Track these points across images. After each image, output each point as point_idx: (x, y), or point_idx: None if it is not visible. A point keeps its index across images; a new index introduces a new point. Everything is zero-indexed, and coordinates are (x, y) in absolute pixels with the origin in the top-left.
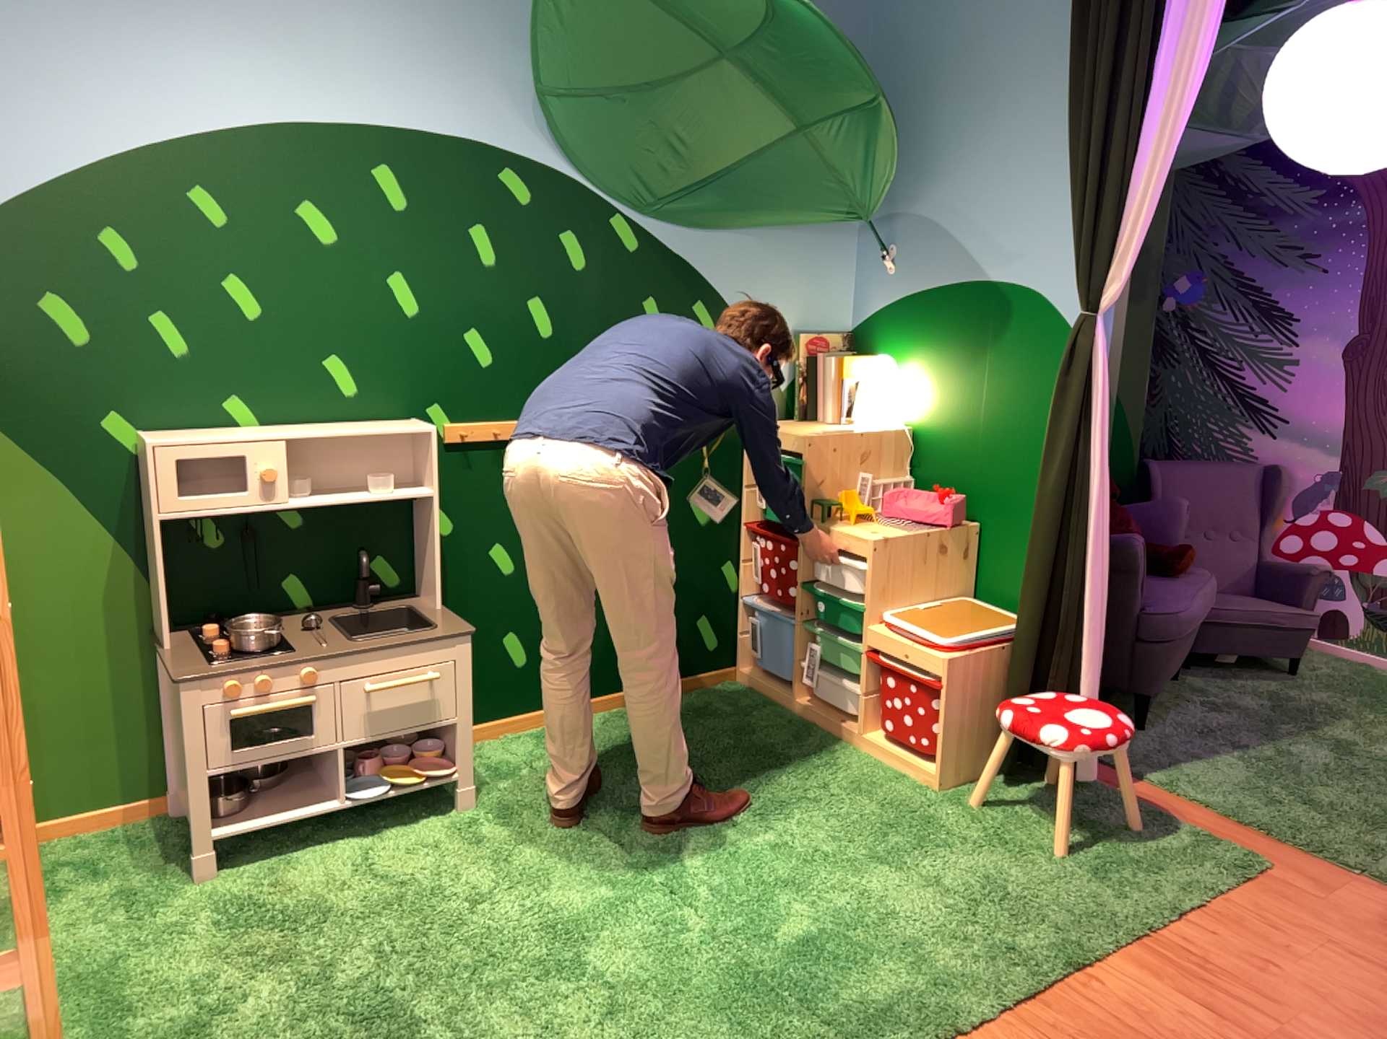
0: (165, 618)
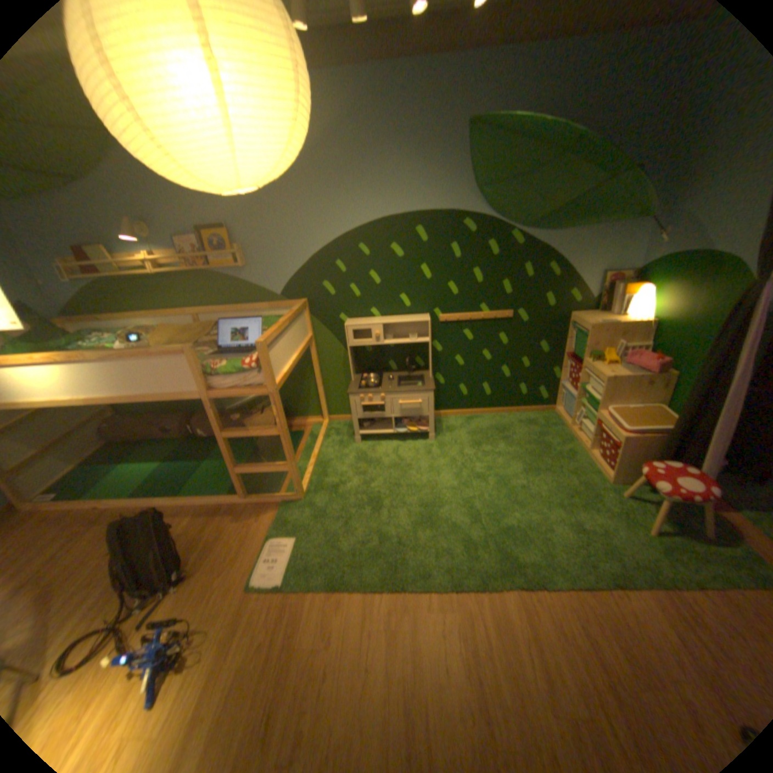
0: (357, 371)
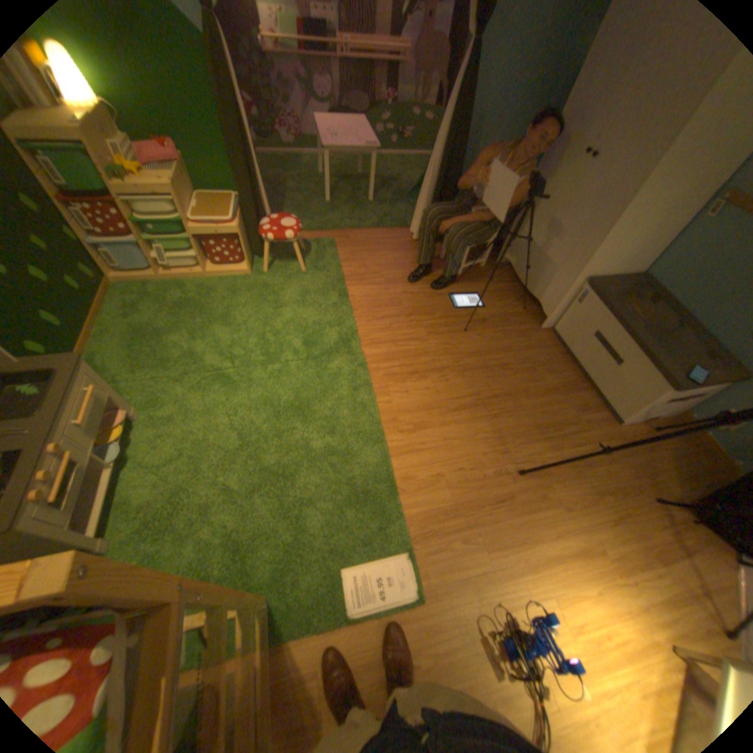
0: None
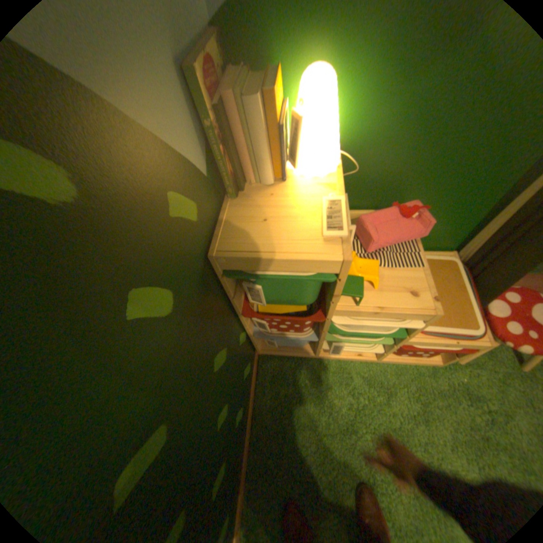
0: None
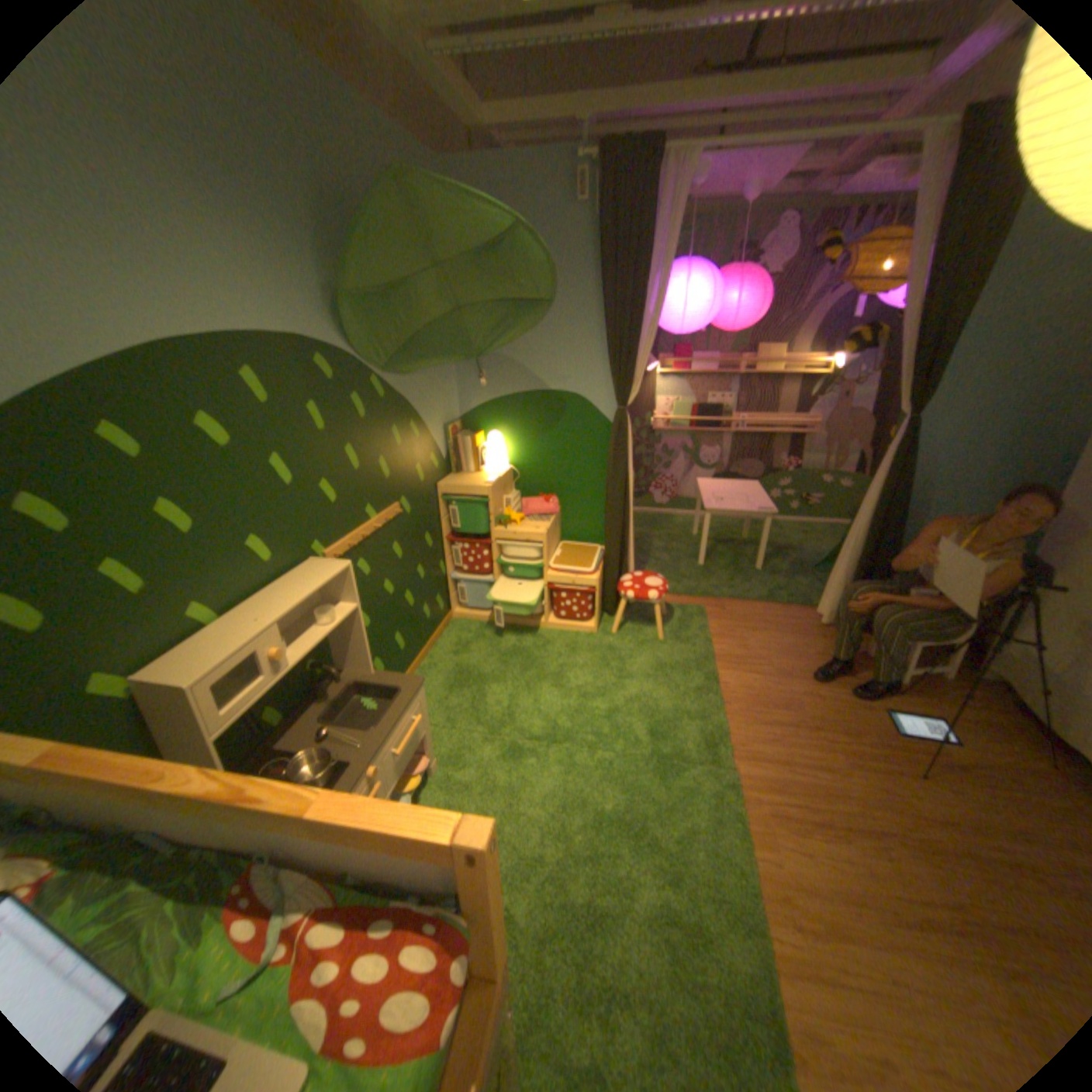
0: None
